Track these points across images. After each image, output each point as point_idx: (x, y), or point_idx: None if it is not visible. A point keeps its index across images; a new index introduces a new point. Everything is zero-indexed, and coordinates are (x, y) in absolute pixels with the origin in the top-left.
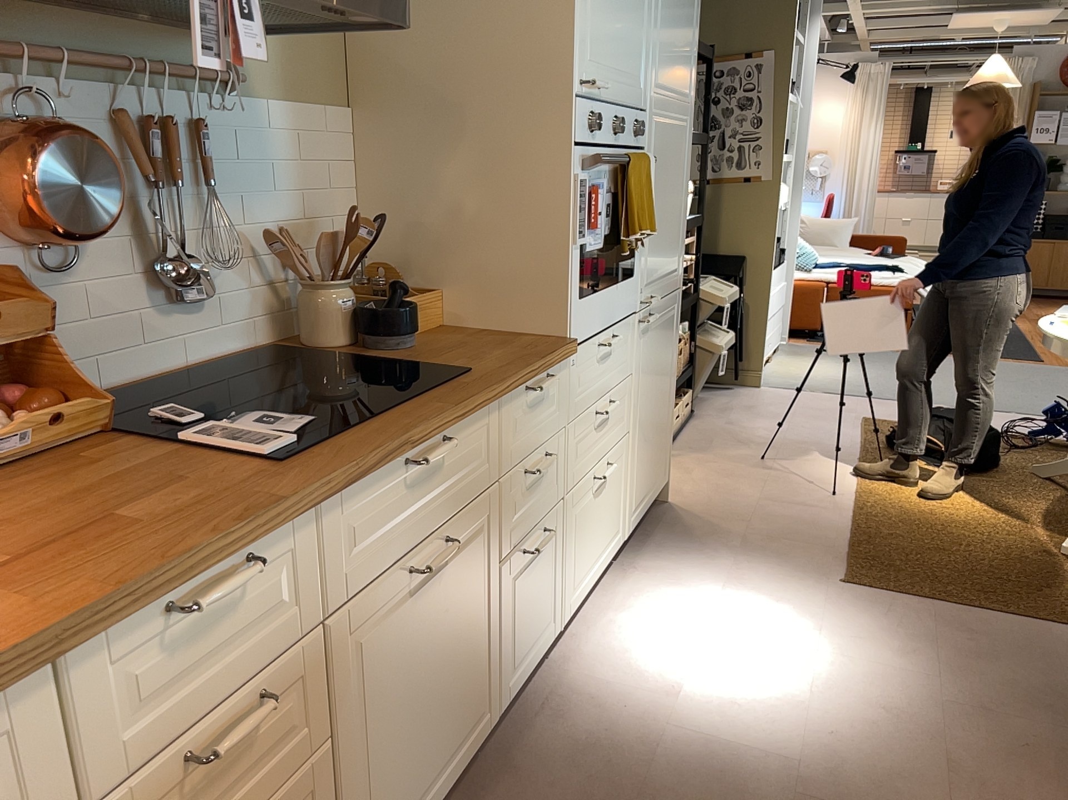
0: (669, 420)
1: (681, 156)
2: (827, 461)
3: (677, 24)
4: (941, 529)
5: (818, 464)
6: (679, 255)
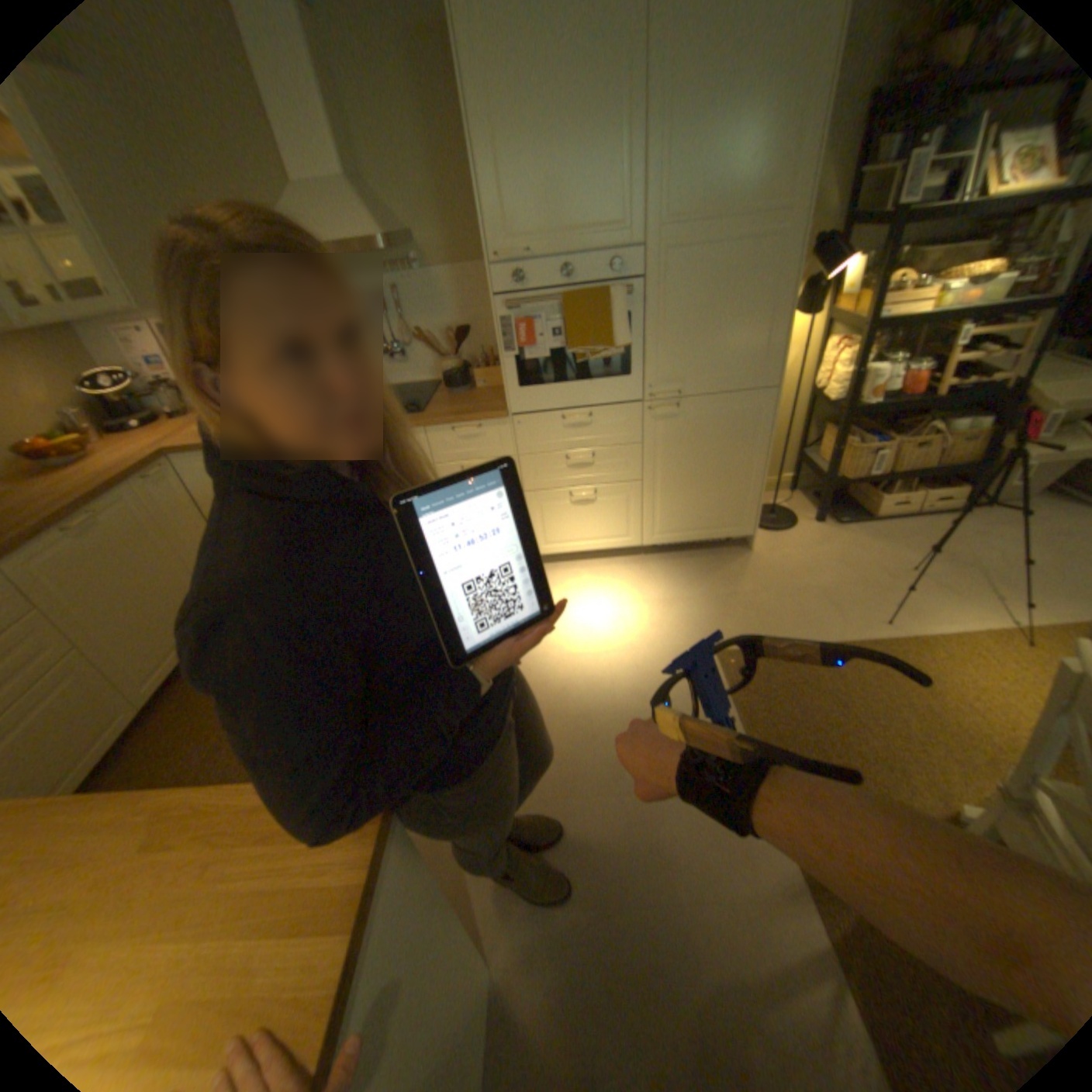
0: (746, 491)
1: (759, 267)
2: (978, 610)
3: (724, 138)
4: (899, 707)
5: (958, 605)
6: (767, 358)
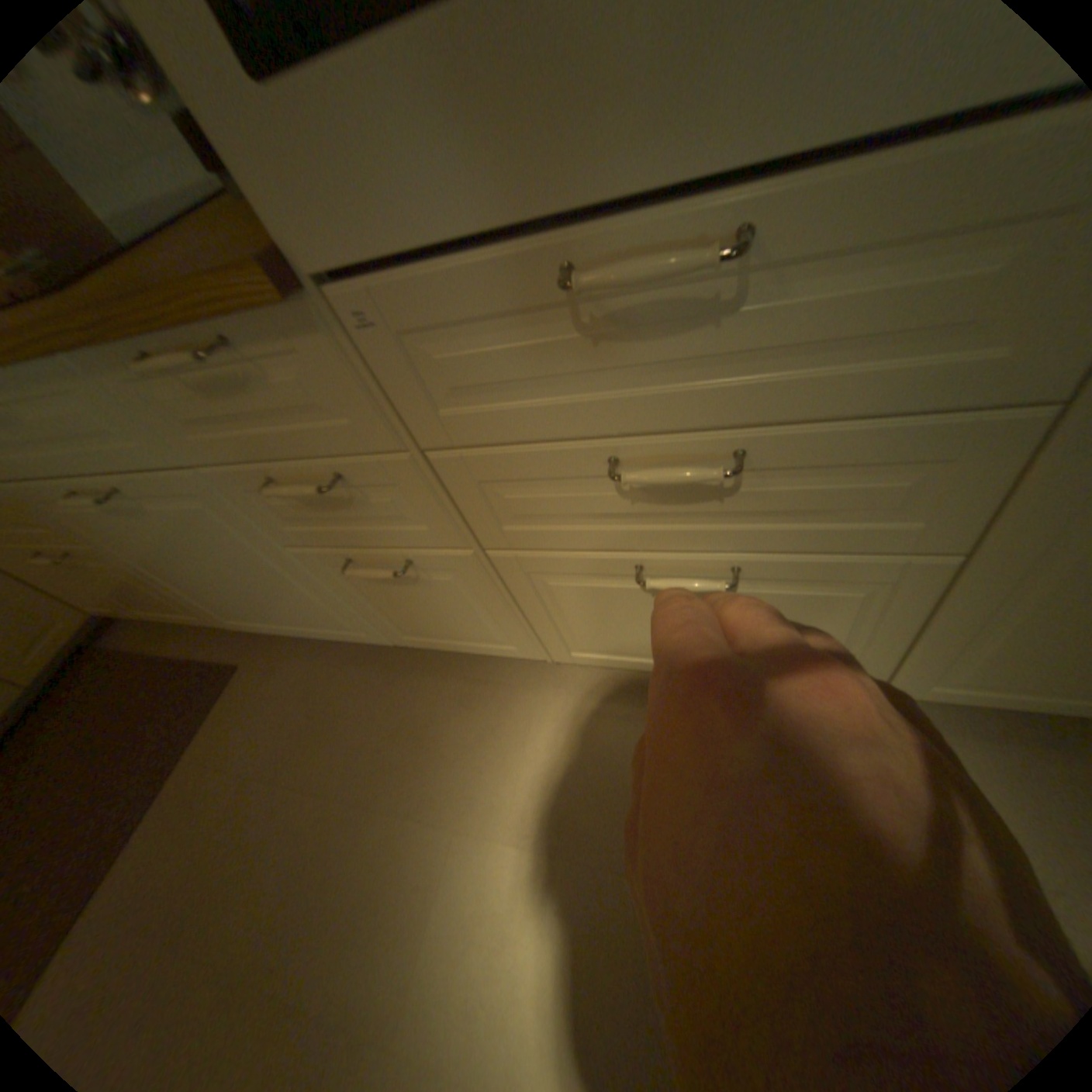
0: None
1: None
2: None
3: None
4: None
5: None
6: None
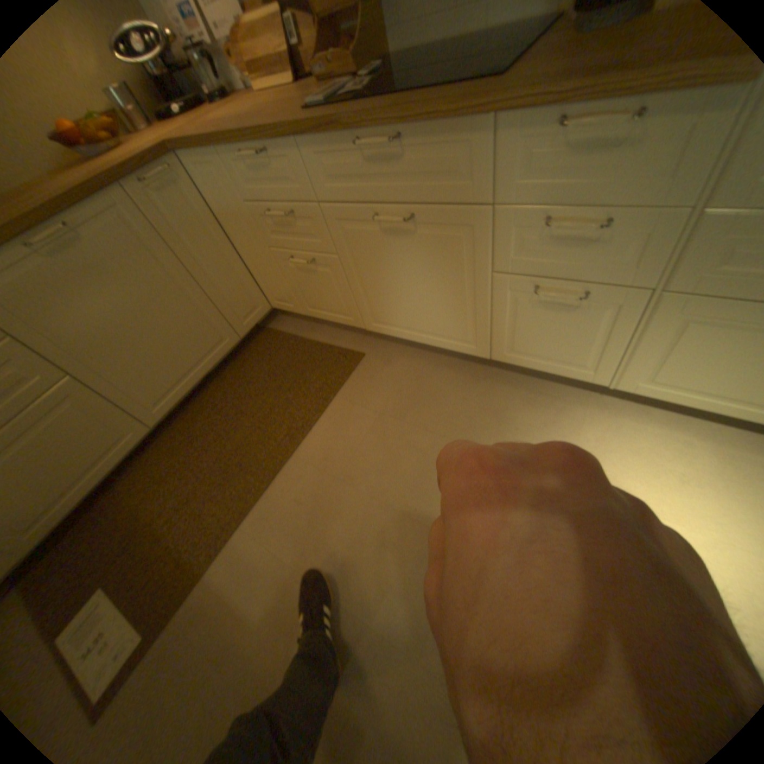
0: None
1: None
2: None
3: None
4: None
5: None
6: None
